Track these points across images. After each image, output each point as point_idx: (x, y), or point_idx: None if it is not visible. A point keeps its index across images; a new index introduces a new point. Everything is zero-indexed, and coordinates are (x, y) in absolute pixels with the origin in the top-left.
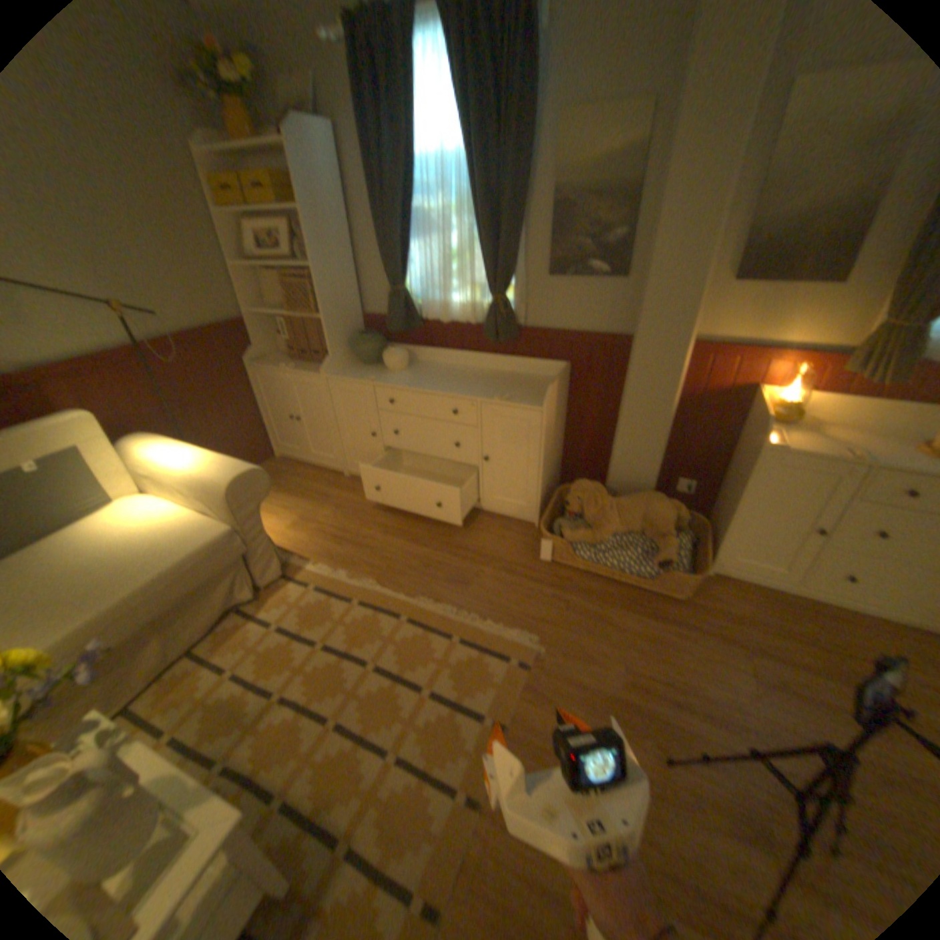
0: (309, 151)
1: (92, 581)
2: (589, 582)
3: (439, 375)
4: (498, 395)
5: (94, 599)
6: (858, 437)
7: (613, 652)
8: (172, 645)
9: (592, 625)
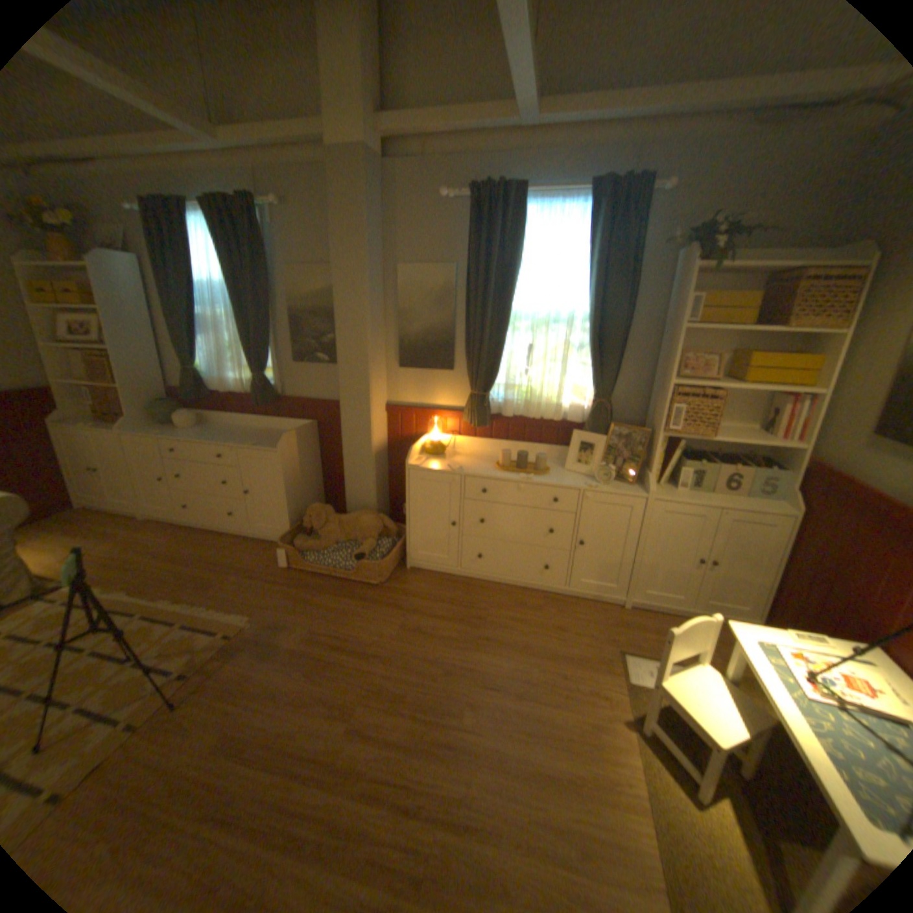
0: (112, 276)
1: None
2: (313, 581)
3: (216, 433)
4: (249, 444)
5: None
6: (468, 461)
7: (304, 624)
8: None
9: (298, 609)
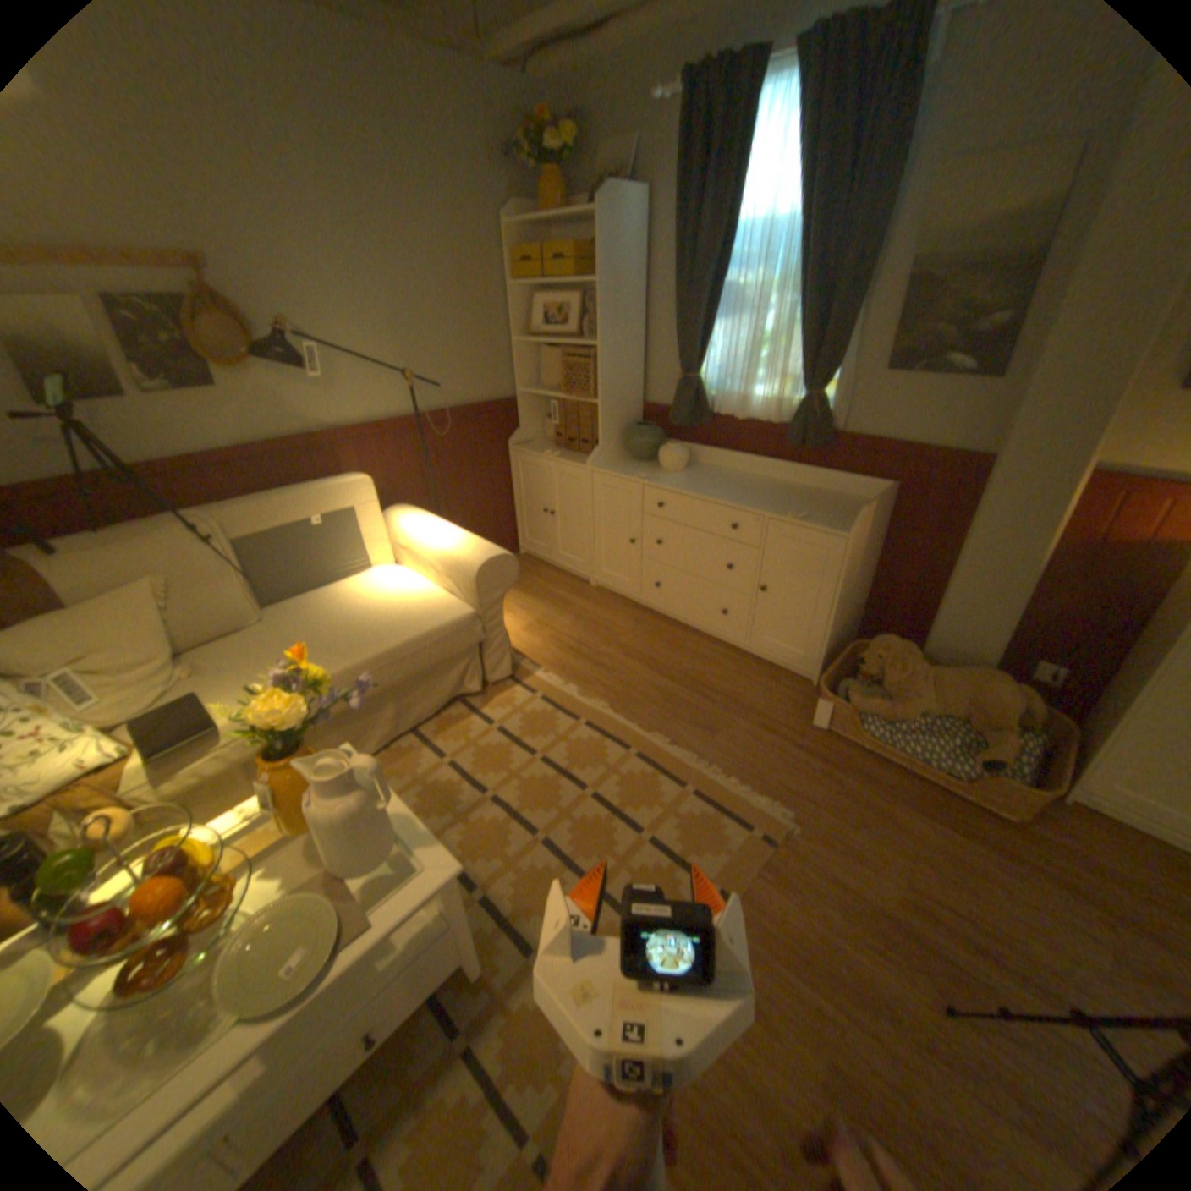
0: (620, 222)
1: (353, 636)
2: (877, 768)
3: (722, 483)
4: (794, 513)
5: (353, 652)
6: None
7: (894, 861)
8: (403, 718)
9: (871, 821)
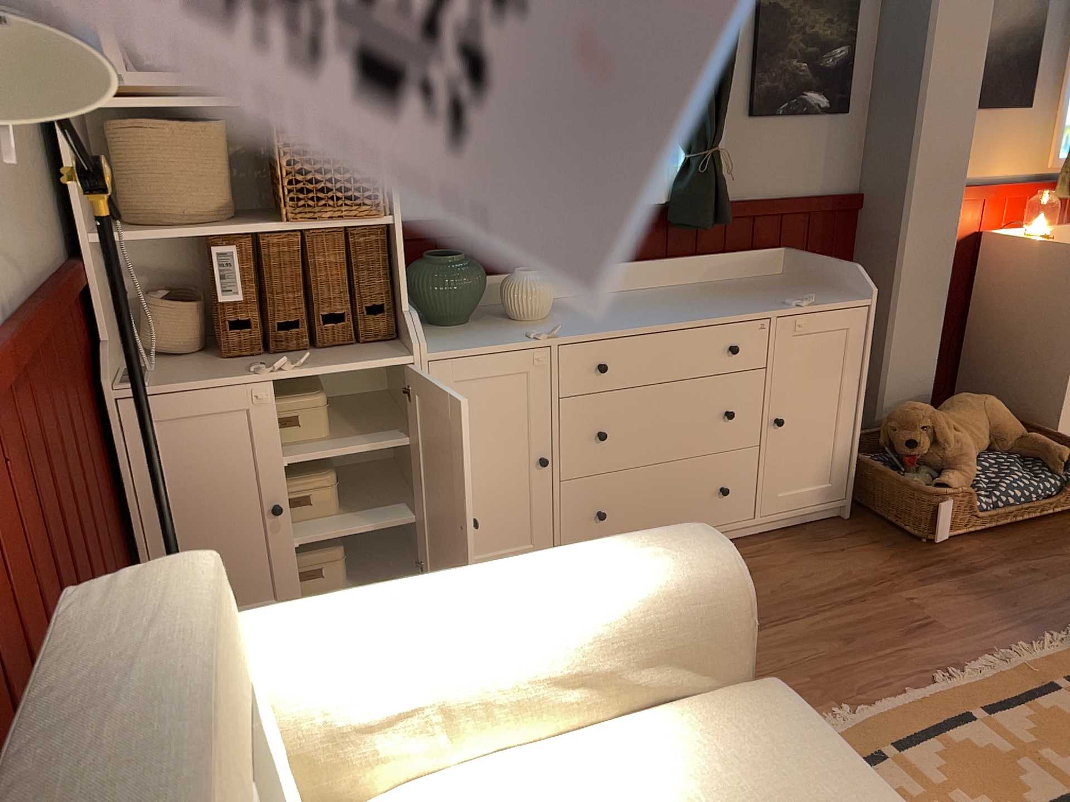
0: None
1: None
2: (1005, 540)
3: (631, 307)
4: (798, 300)
5: None
6: None
7: None
8: None
9: None
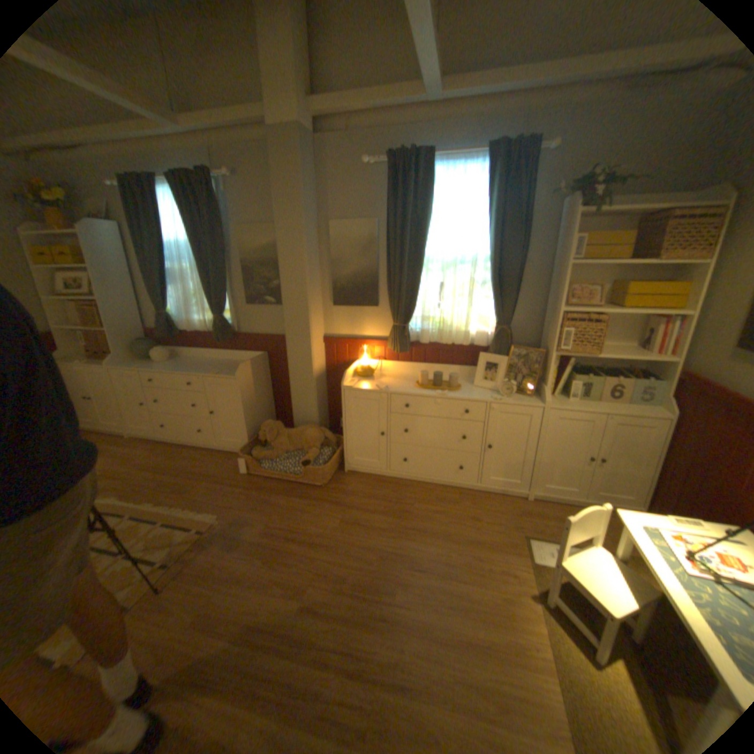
0: (97, 240)
1: None
2: (268, 484)
3: (186, 365)
4: (212, 373)
5: None
6: (393, 381)
7: (262, 520)
8: None
9: (256, 507)
